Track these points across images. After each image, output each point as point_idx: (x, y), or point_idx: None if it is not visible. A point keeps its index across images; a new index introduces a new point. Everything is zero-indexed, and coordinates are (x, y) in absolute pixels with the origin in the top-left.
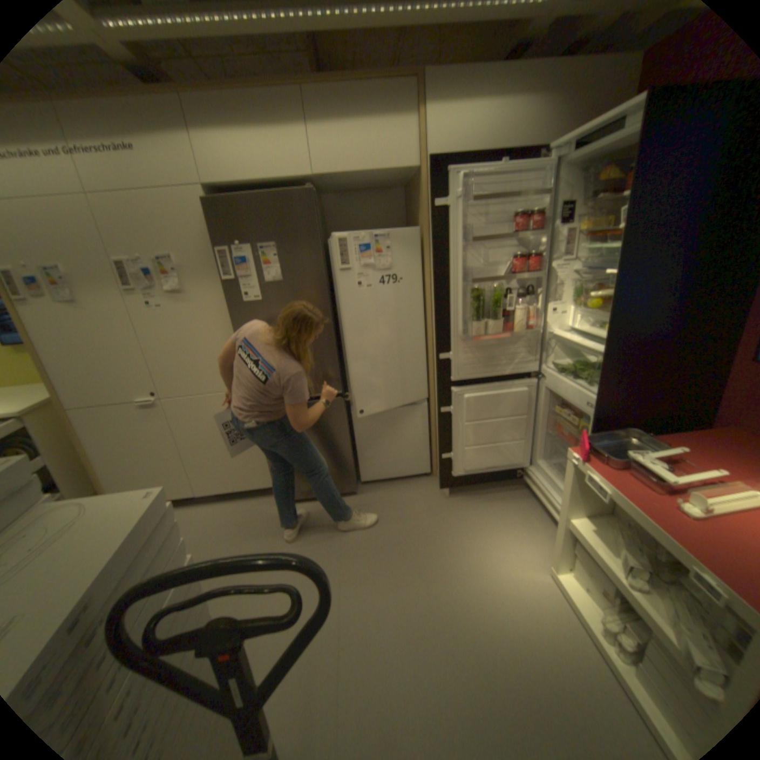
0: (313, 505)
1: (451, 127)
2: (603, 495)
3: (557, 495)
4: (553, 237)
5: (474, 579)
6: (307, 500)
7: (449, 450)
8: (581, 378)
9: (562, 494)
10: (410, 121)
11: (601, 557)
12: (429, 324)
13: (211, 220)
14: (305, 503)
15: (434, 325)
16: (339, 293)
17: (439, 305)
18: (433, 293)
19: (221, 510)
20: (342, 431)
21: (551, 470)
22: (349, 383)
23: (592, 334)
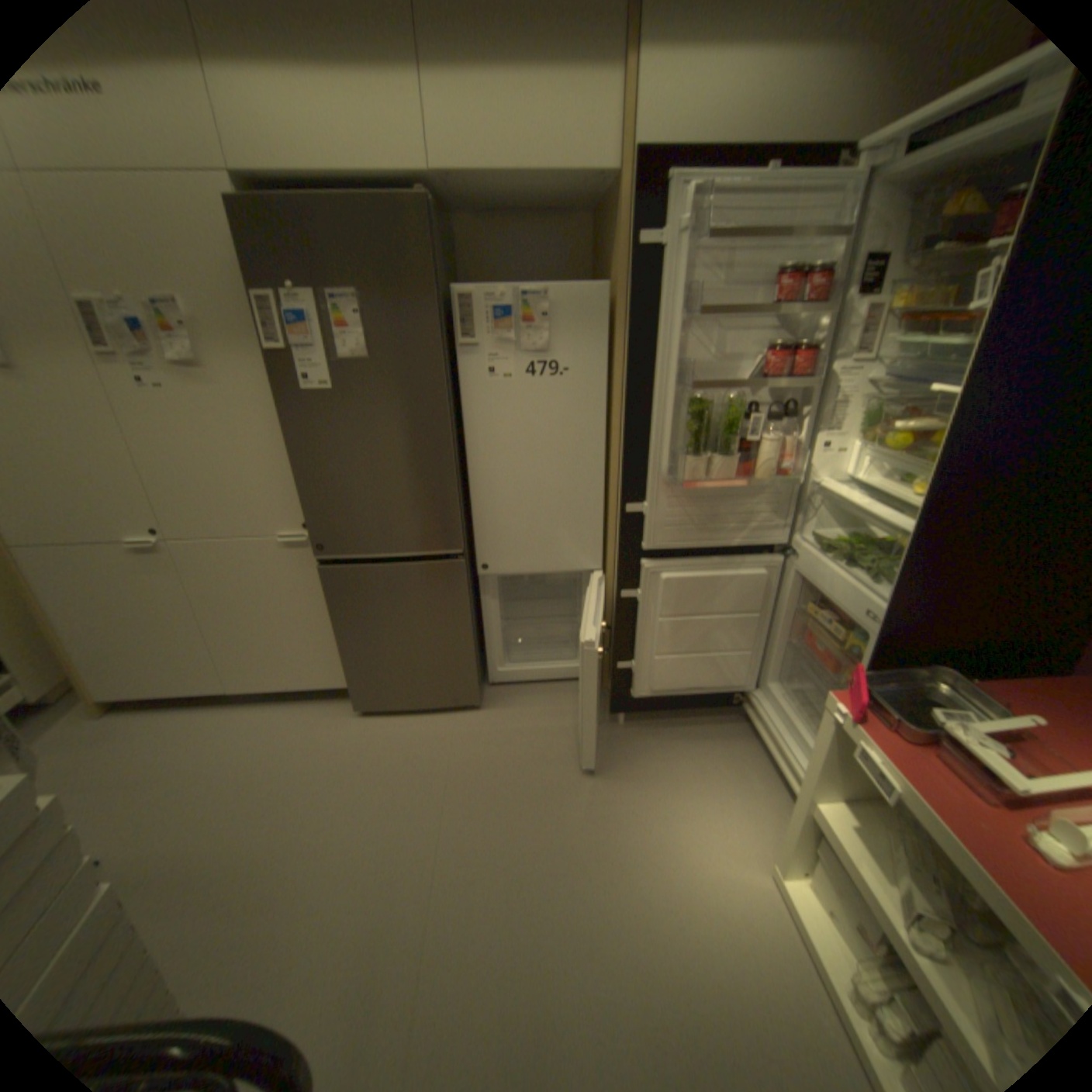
0: (411, 721)
1: (681, 99)
2: (887, 790)
3: (795, 744)
4: (840, 318)
5: (650, 873)
6: (402, 712)
7: (630, 657)
8: (861, 566)
9: (804, 745)
10: (610, 80)
11: (866, 883)
12: (615, 451)
13: (244, 239)
14: (397, 717)
15: (622, 455)
16: (466, 387)
17: (633, 421)
18: (625, 400)
19: (265, 718)
20: (461, 613)
21: (789, 700)
22: (478, 537)
23: (888, 492)
